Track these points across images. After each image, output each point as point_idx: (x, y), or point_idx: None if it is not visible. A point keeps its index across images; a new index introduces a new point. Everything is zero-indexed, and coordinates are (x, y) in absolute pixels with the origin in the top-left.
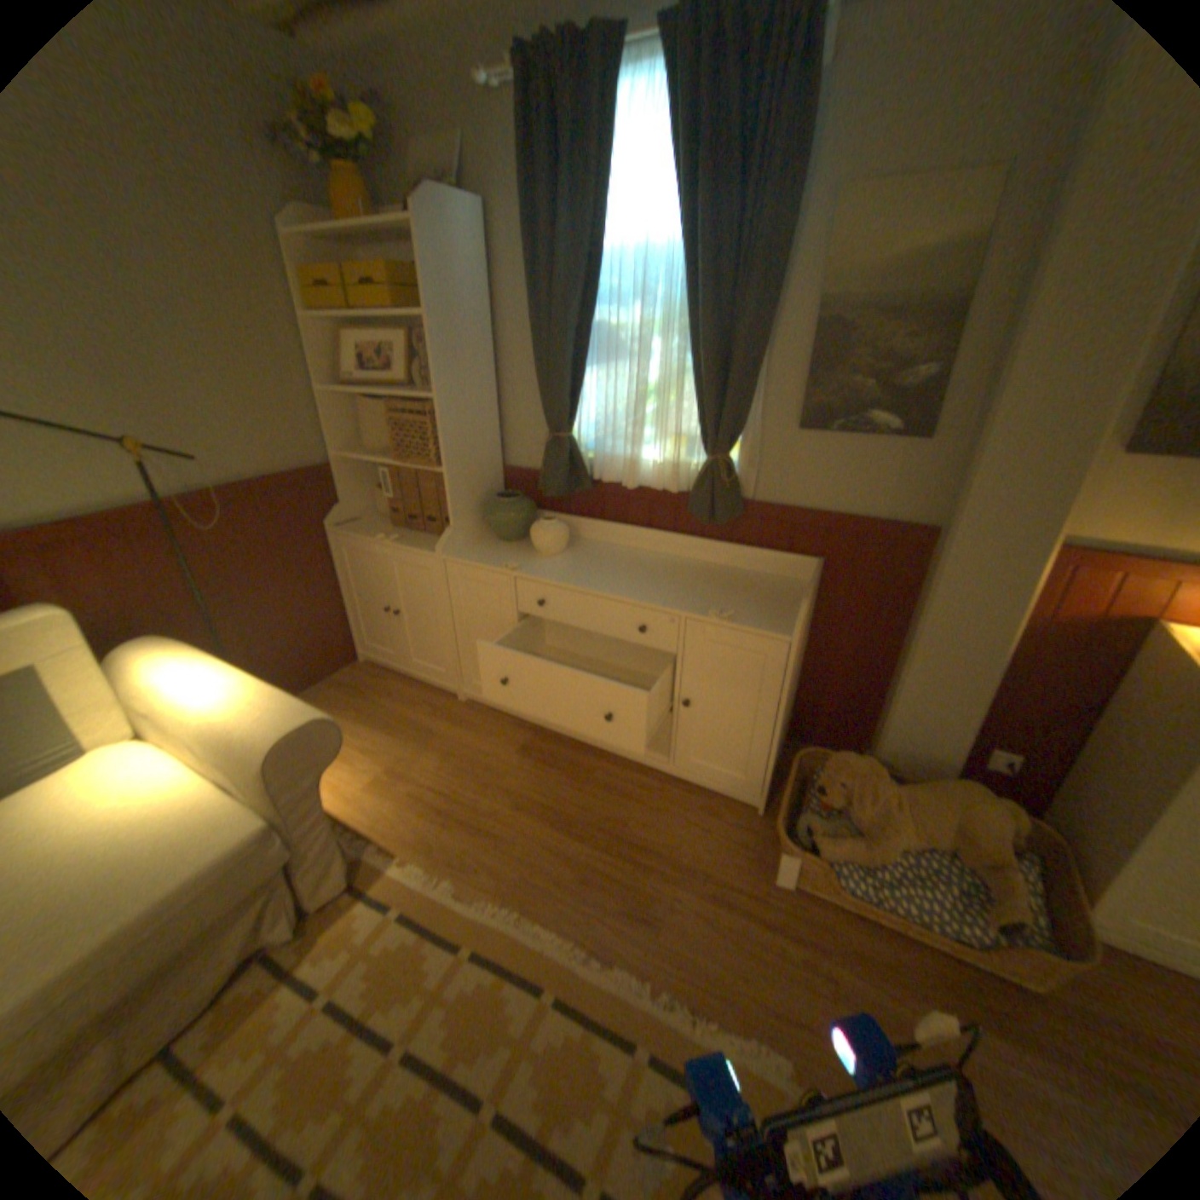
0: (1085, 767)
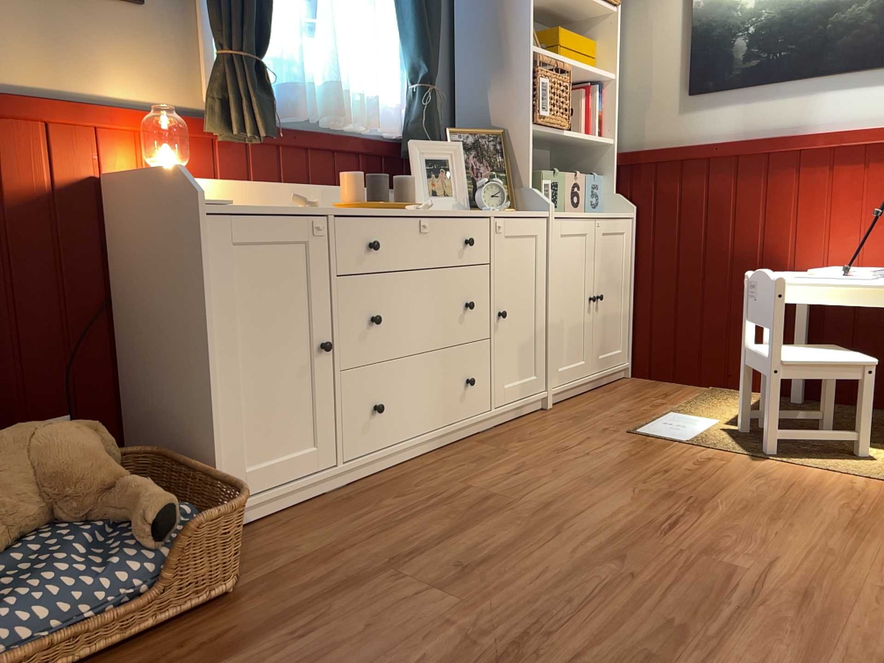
0: (130, 376)
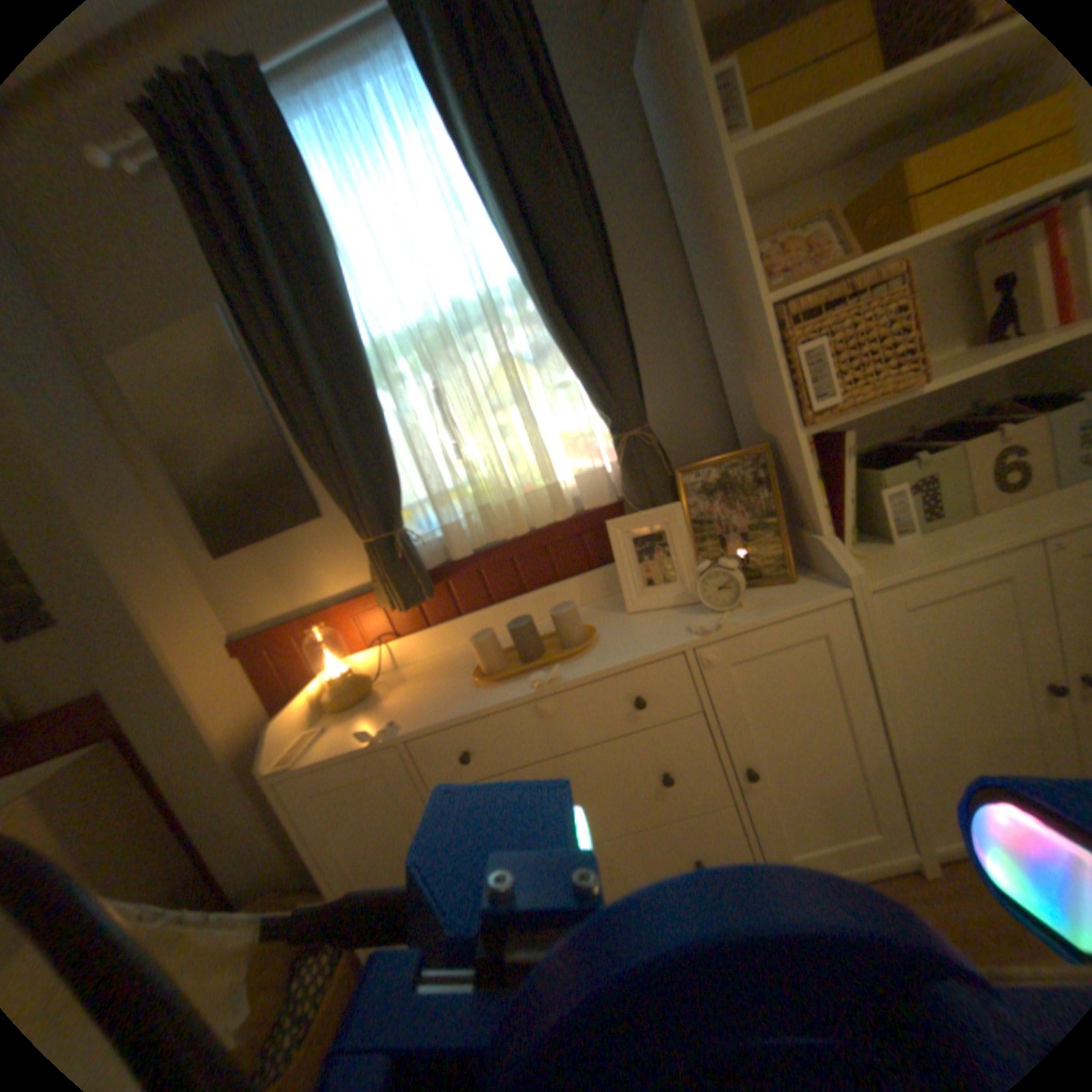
0: None
